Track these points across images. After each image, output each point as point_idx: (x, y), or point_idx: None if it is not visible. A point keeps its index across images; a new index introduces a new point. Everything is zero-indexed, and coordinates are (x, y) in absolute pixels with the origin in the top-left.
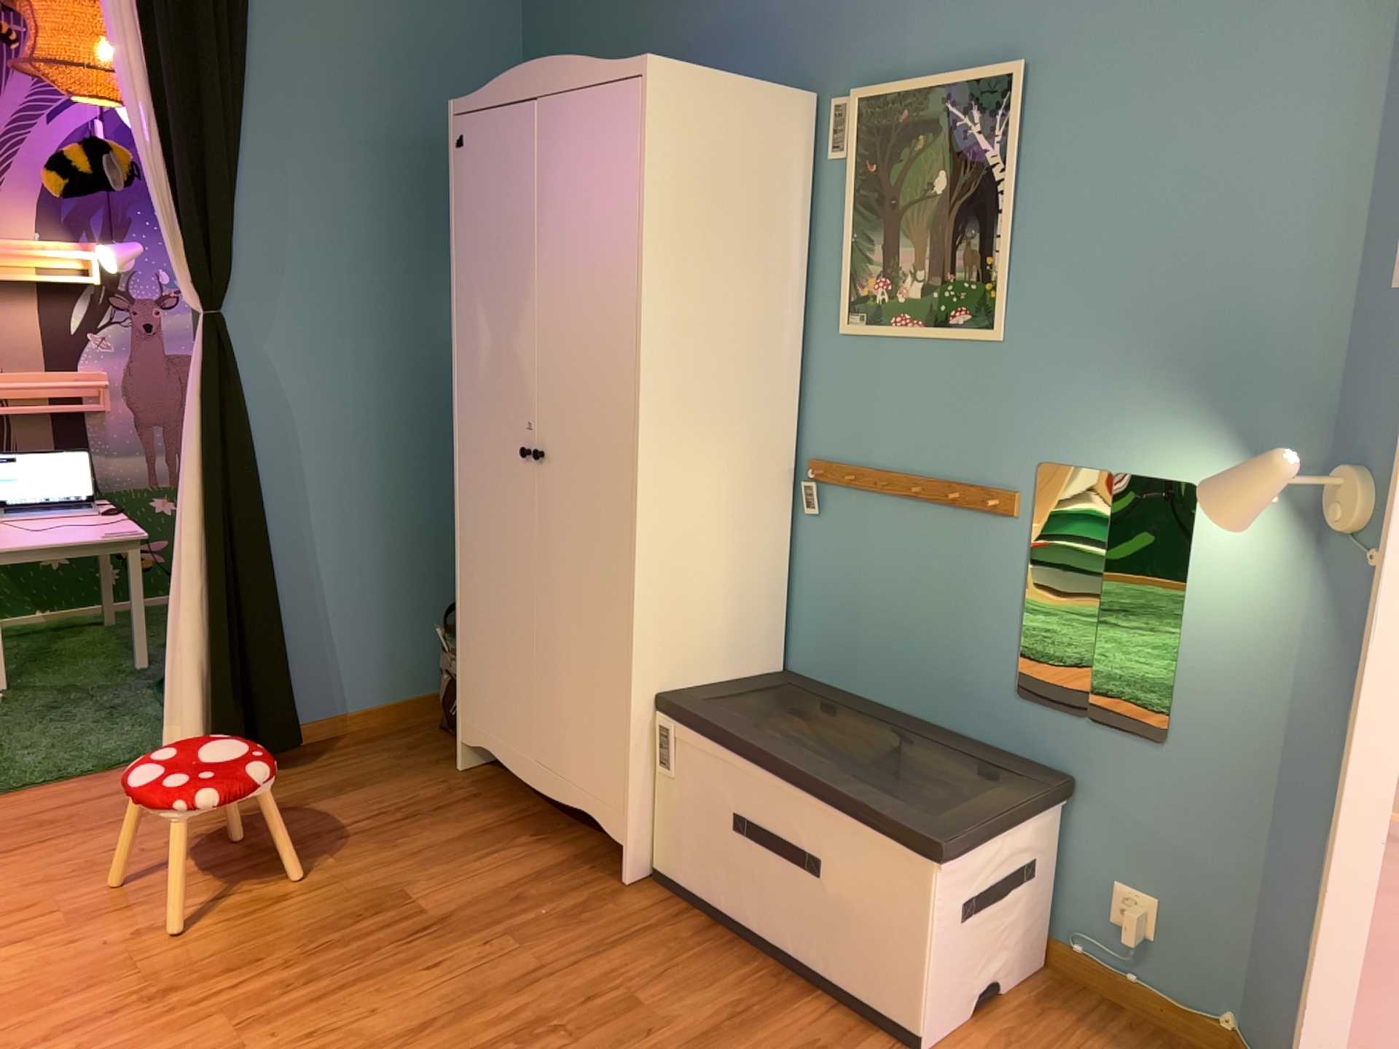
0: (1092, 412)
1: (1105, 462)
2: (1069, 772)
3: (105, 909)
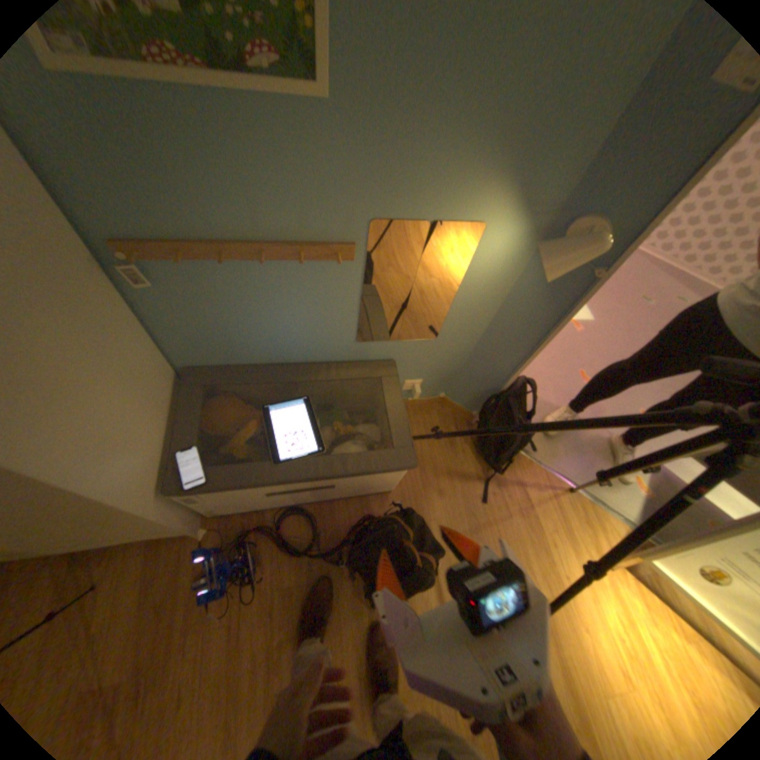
0: (421, 177)
1: (426, 216)
2: (386, 360)
3: None
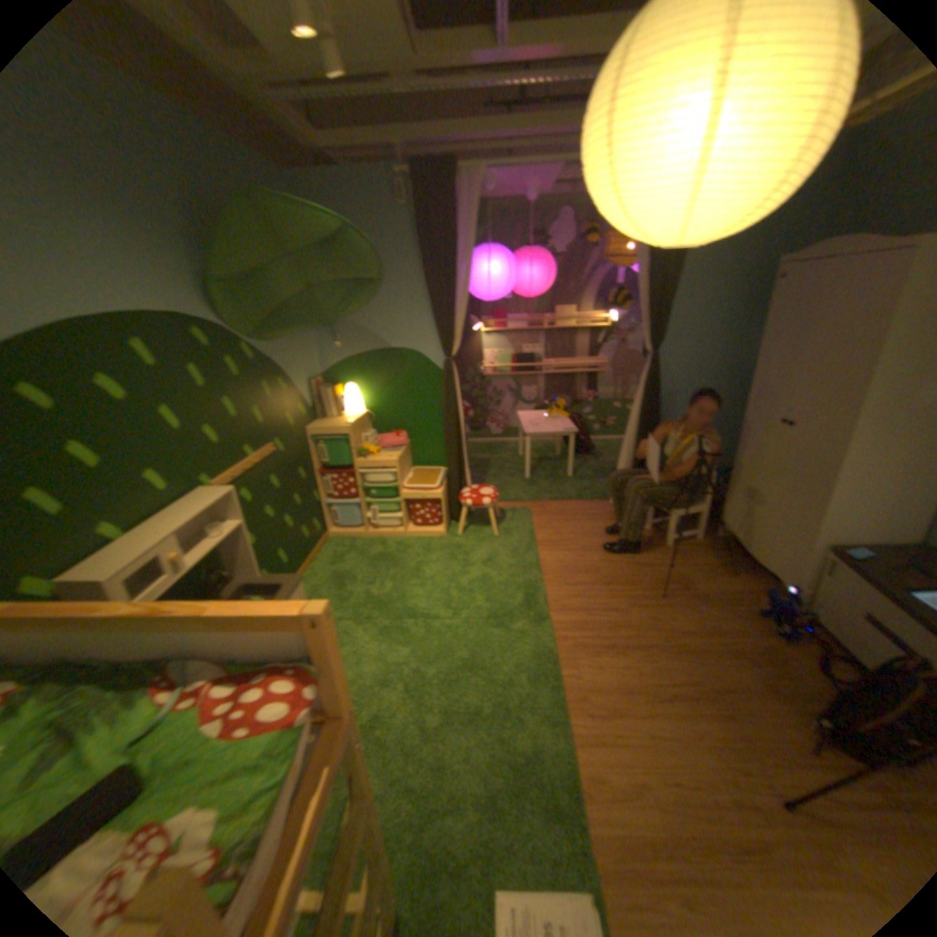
0: None
1: None
2: None
3: (591, 550)
